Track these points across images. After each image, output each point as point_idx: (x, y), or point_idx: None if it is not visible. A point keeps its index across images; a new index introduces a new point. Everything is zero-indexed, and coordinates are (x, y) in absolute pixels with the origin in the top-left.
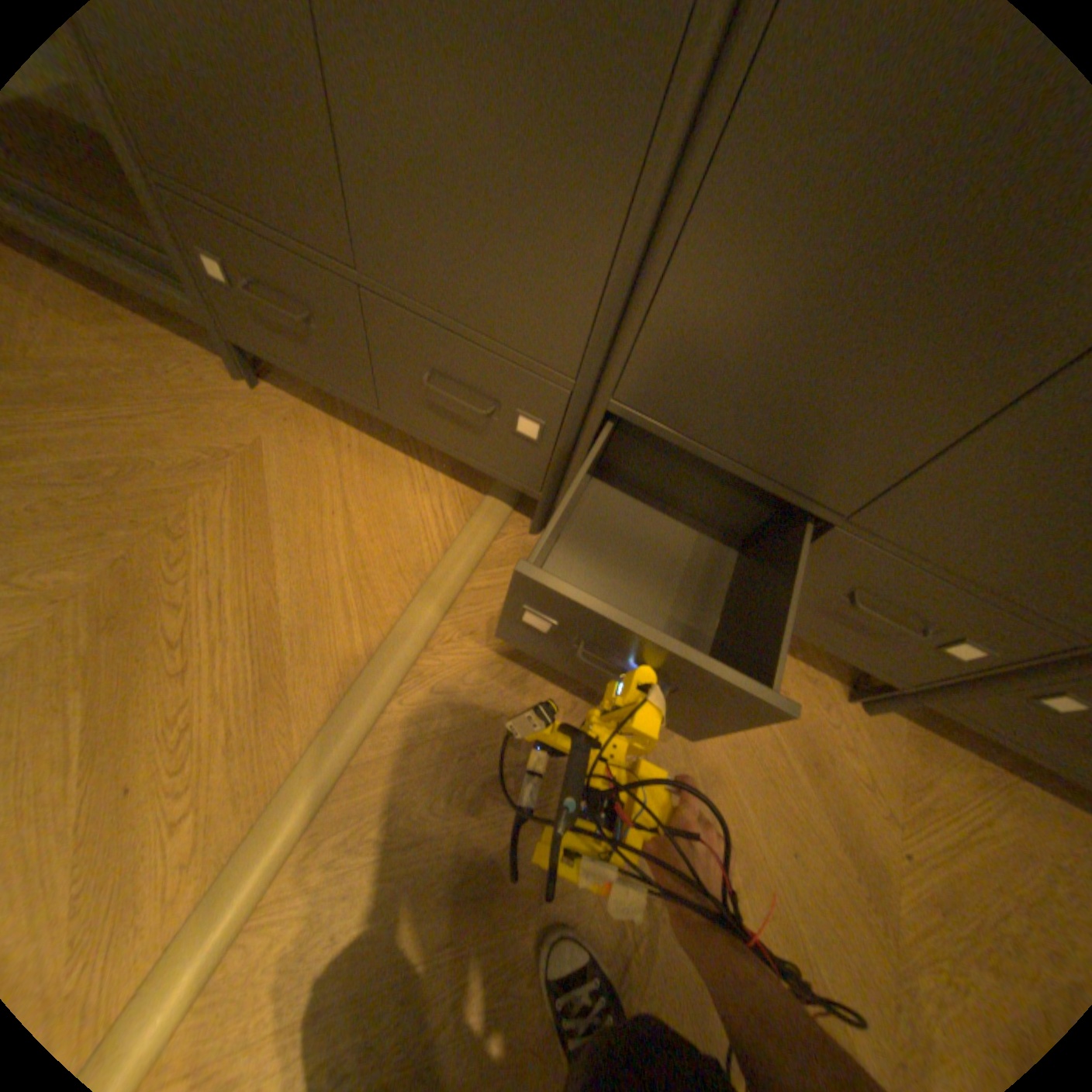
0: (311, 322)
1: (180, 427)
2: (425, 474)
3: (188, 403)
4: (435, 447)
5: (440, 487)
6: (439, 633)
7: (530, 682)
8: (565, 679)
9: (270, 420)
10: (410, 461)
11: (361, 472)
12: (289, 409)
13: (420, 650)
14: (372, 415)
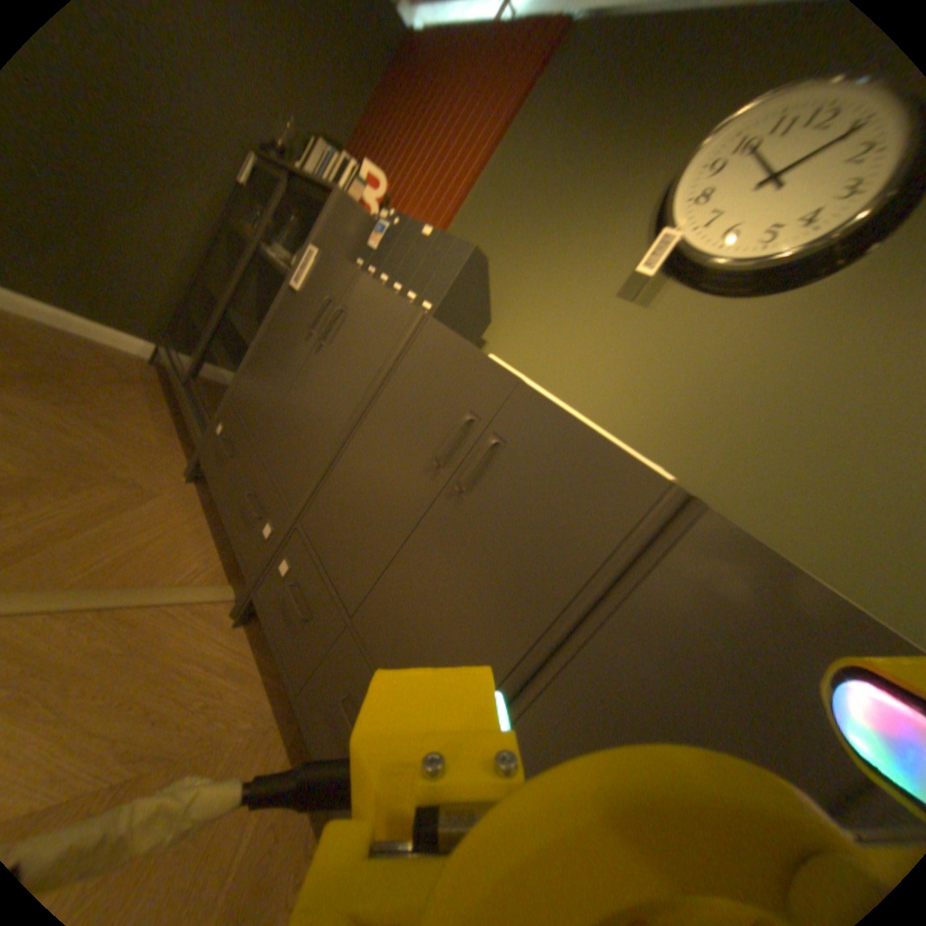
0: (233, 459)
1: (139, 471)
2: (215, 557)
3: (155, 469)
4: (230, 536)
5: (215, 566)
6: (119, 612)
7: (128, 674)
8: (148, 691)
9: (178, 495)
10: (215, 549)
11: (187, 535)
12: (191, 498)
13: (98, 609)
14: (220, 510)
